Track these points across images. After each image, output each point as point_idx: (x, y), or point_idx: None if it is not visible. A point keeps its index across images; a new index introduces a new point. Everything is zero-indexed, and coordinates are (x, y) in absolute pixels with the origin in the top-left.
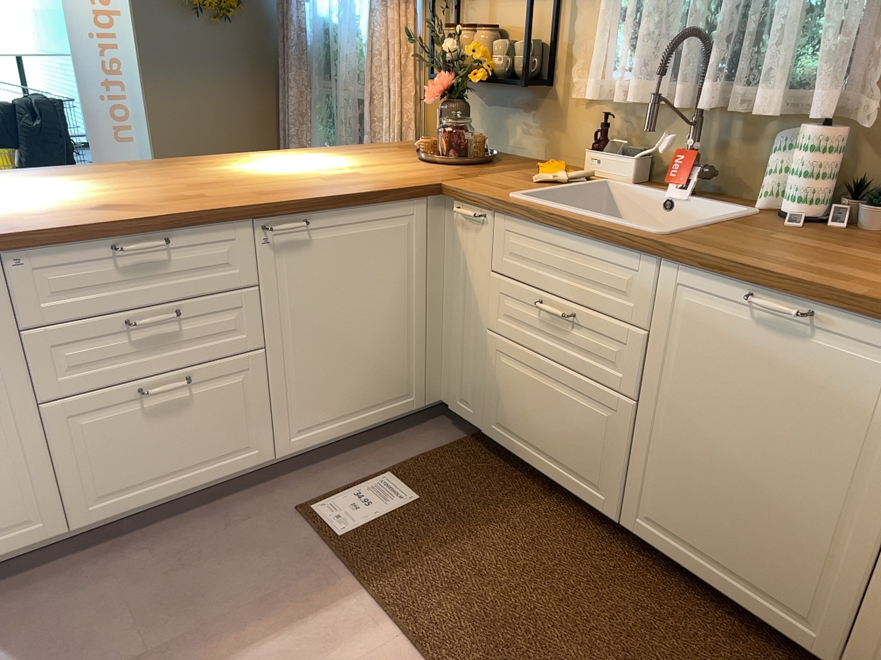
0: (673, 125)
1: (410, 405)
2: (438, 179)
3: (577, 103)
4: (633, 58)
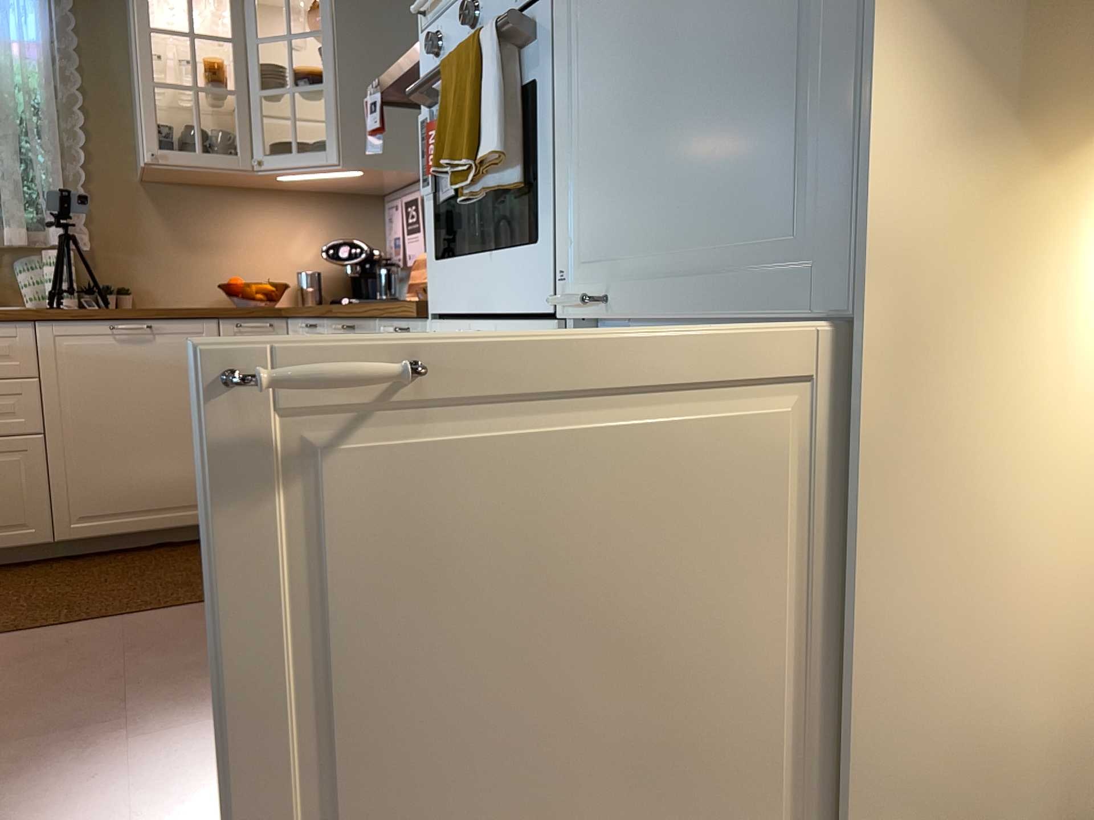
0: None
1: None
2: None
3: None
4: None
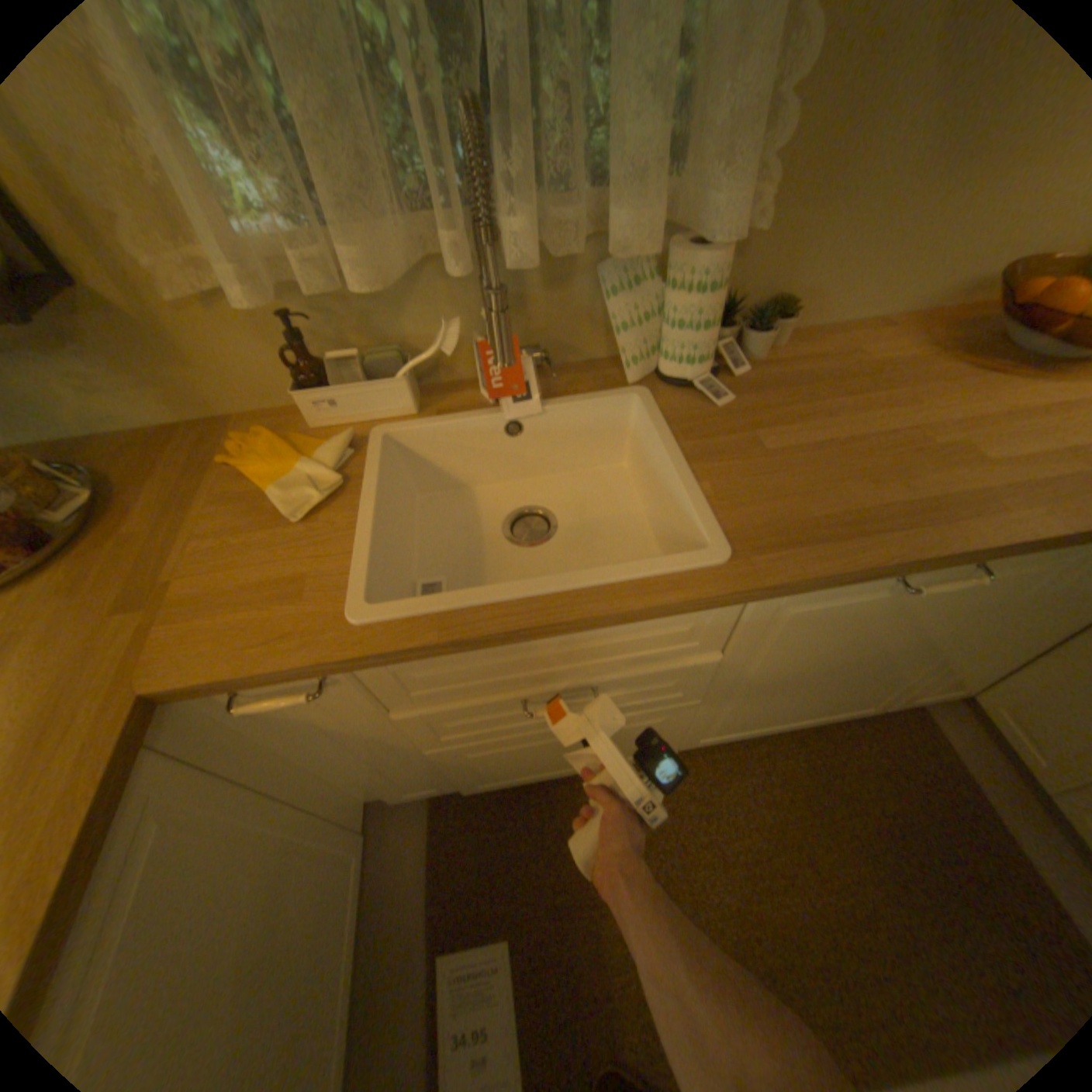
0: (420, 286)
1: (355, 867)
2: (99, 680)
3: (176, 297)
4: (289, 172)
